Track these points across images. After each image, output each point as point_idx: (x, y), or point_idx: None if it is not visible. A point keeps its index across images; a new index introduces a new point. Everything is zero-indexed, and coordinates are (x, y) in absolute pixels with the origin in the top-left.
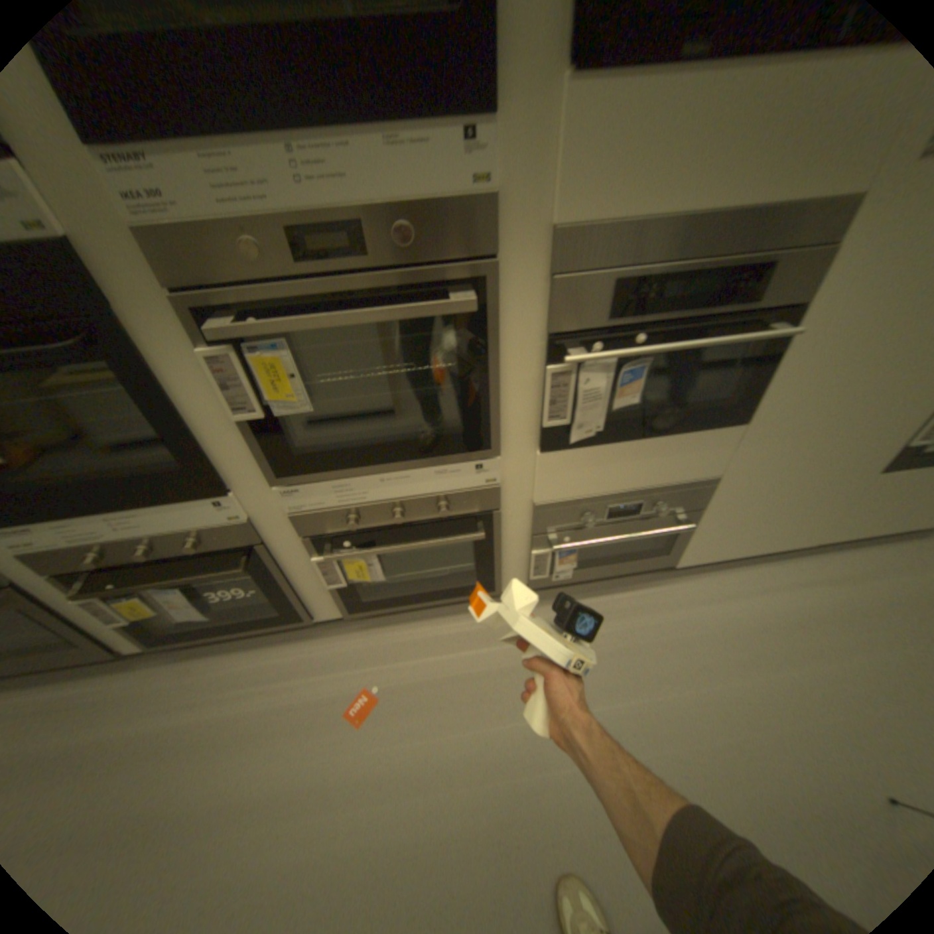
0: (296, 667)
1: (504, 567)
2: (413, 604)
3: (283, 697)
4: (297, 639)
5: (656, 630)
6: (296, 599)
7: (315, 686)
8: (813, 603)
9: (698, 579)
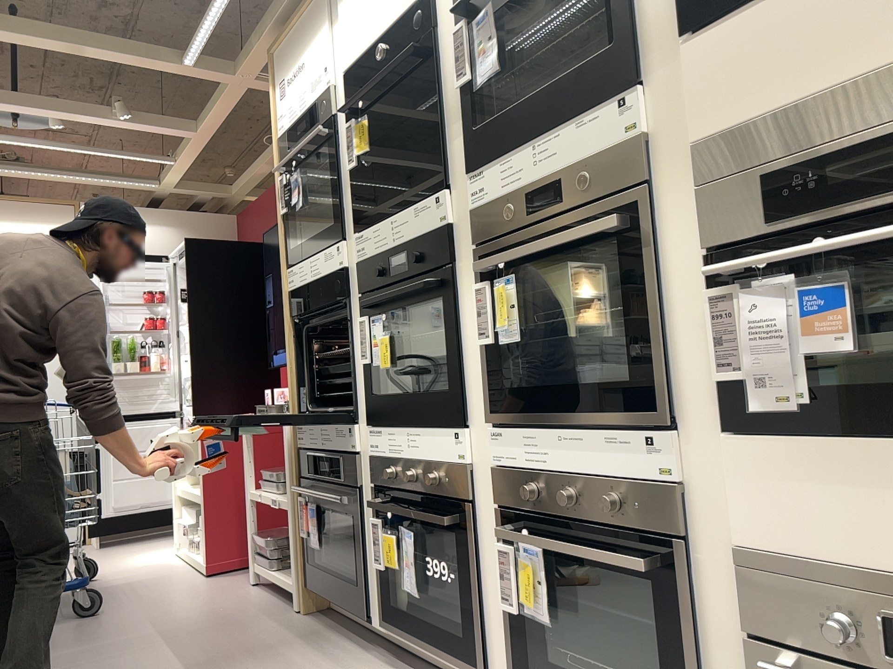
0: None
1: None
2: None
3: None
4: None
5: None
6: (484, 625)
7: None
8: None
9: None
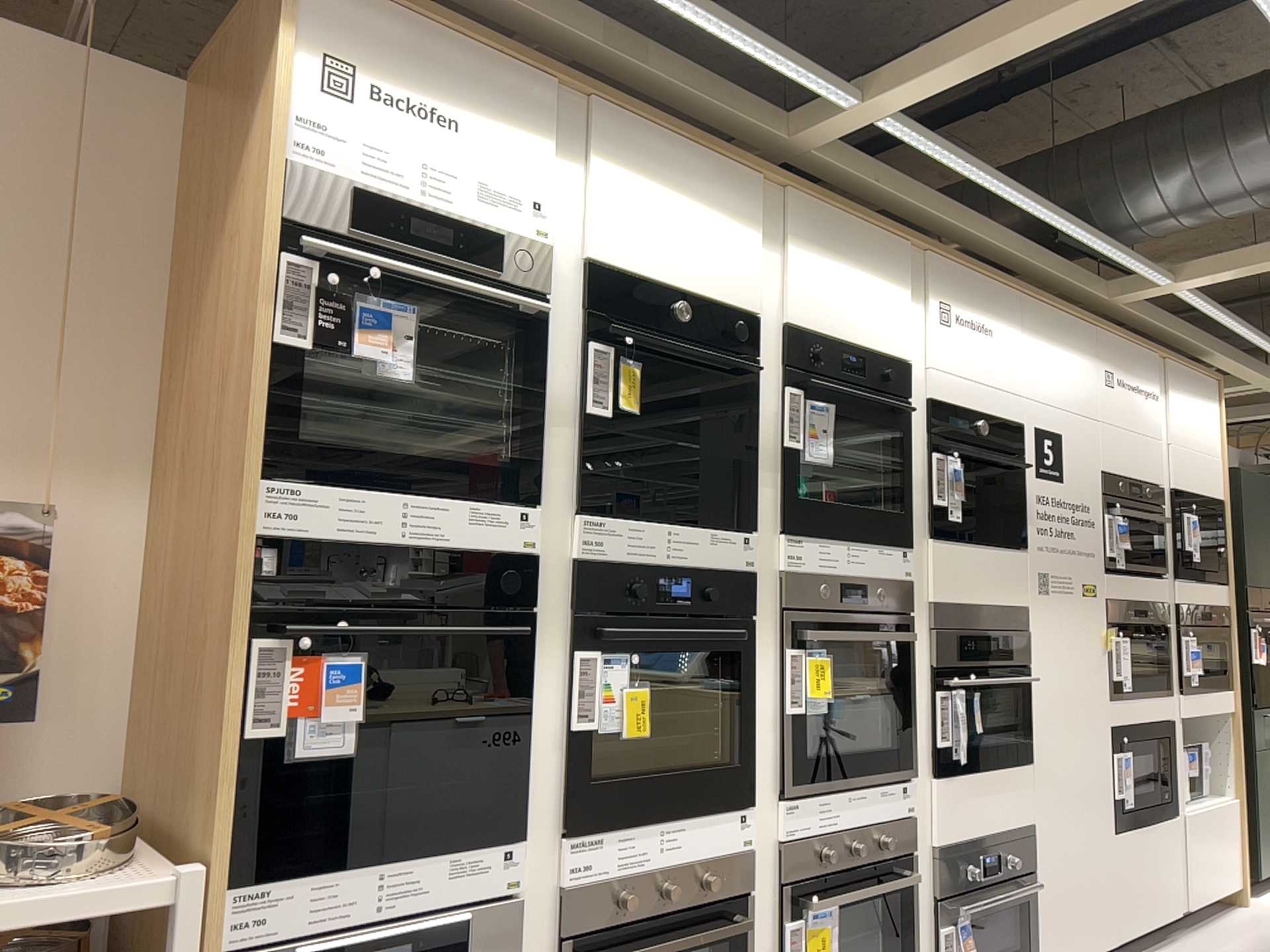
0: None
1: None
2: None
3: None
4: None
5: None
6: None
7: None
8: None
9: None
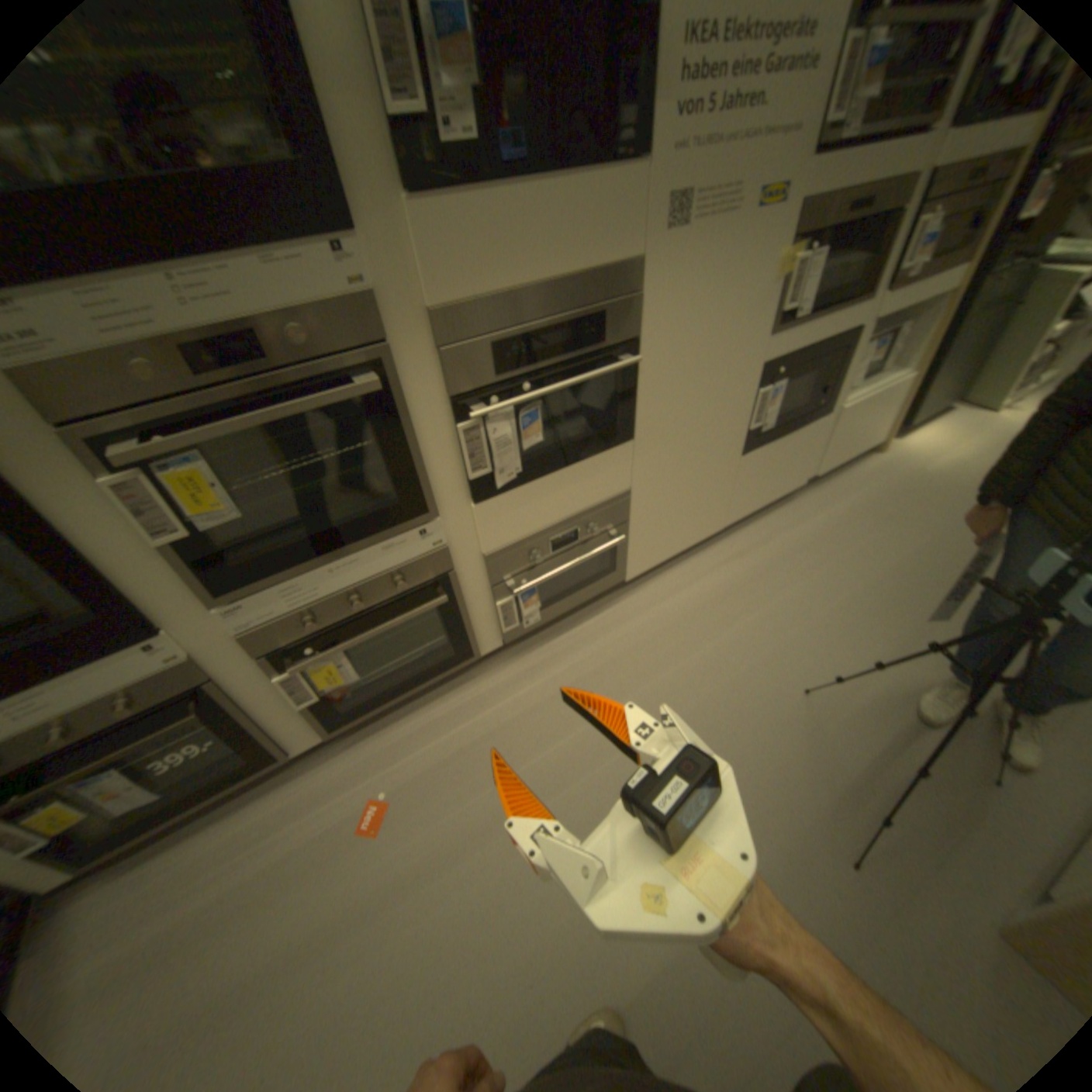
0: (281, 816)
1: (474, 630)
2: (393, 700)
3: (275, 850)
4: (271, 789)
5: (621, 640)
6: (260, 739)
7: (310, 824)
8: (730, 575)
9: (644, 587)
